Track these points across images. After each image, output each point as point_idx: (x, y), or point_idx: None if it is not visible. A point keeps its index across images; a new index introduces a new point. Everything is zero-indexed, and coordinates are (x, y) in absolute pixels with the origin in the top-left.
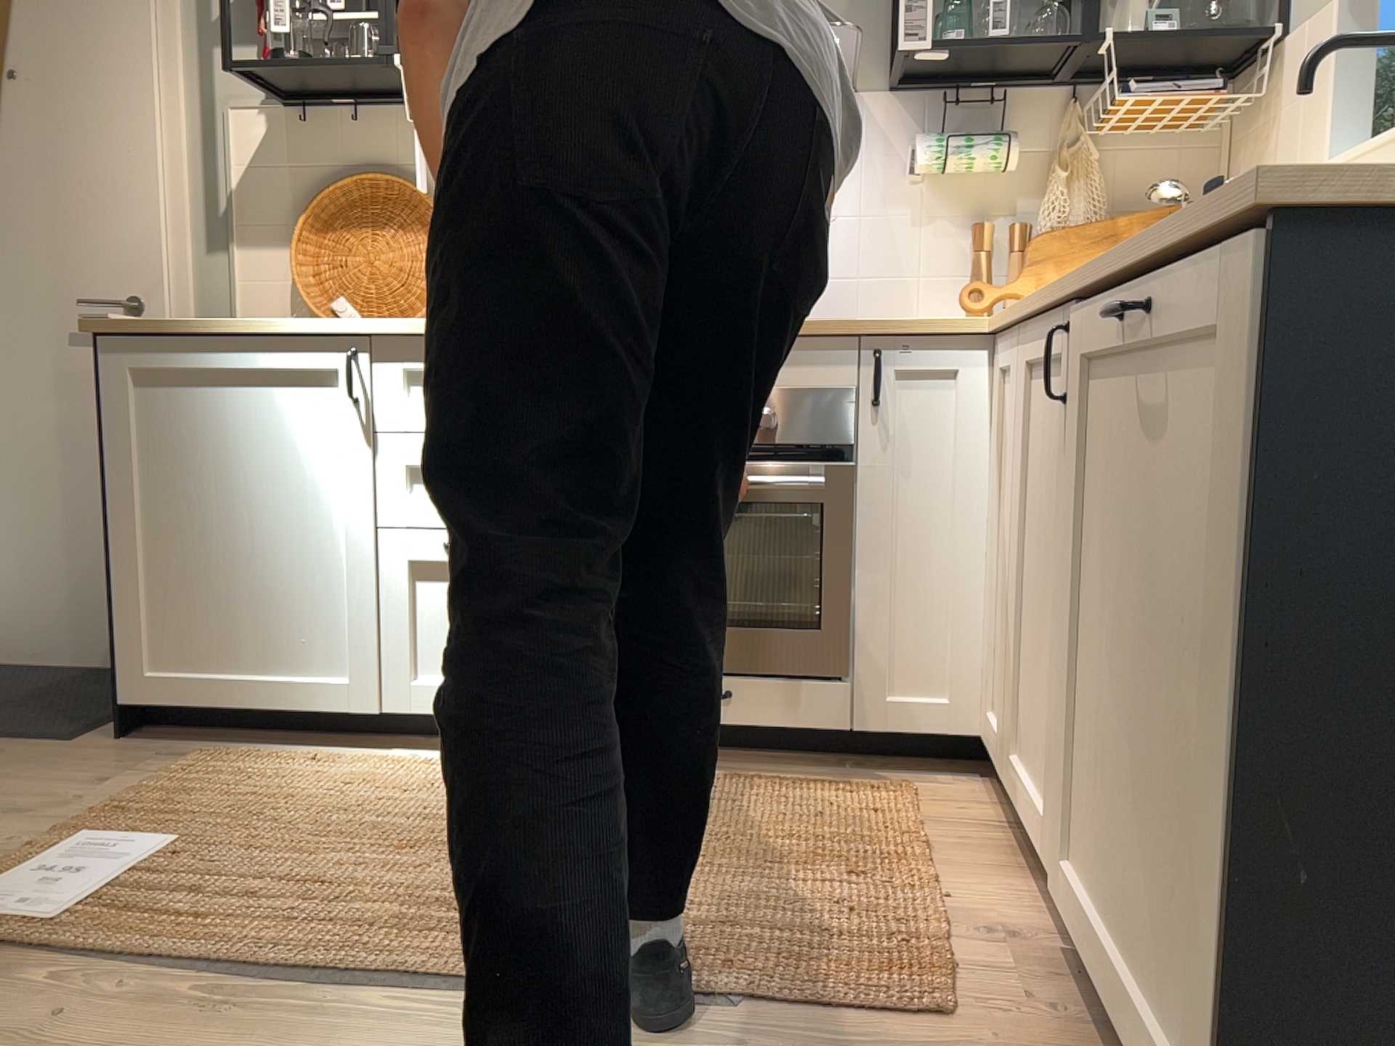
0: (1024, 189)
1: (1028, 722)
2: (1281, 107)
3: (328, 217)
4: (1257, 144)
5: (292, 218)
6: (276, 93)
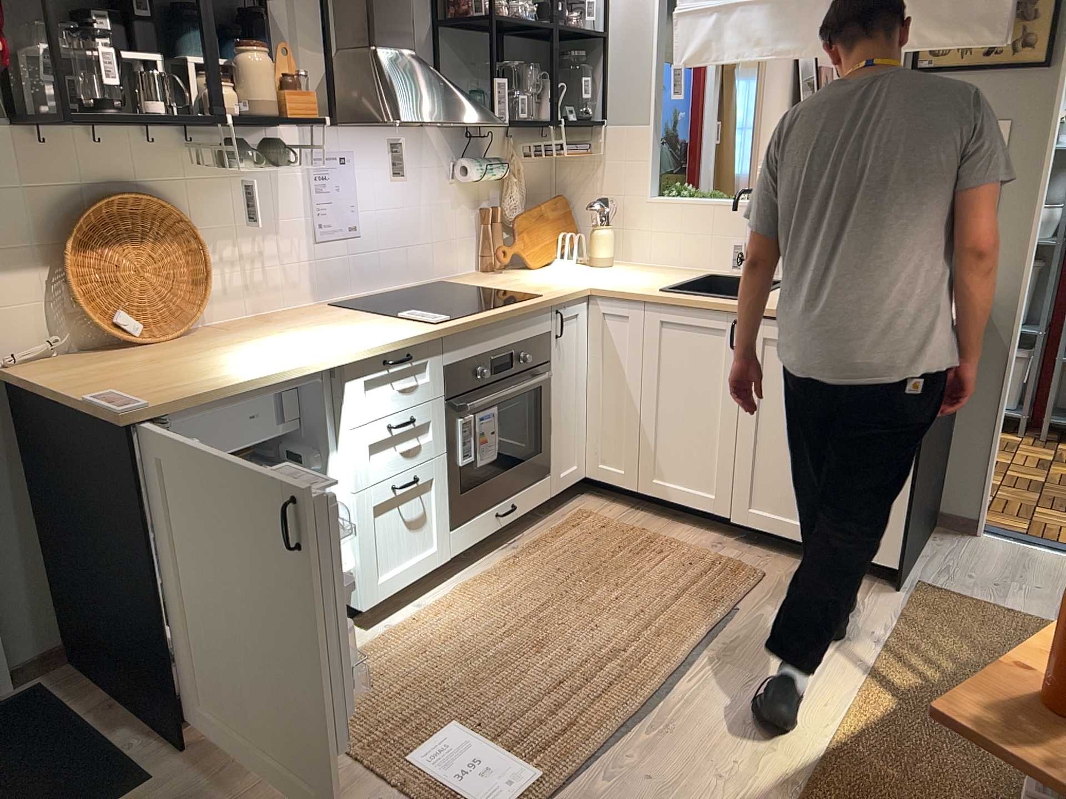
0: (494, 184)
1: (665, 465)
2: (609, 158)
3: (86, 236)
4: (589, 169)
5: (39, 239)
6: (24, 119)
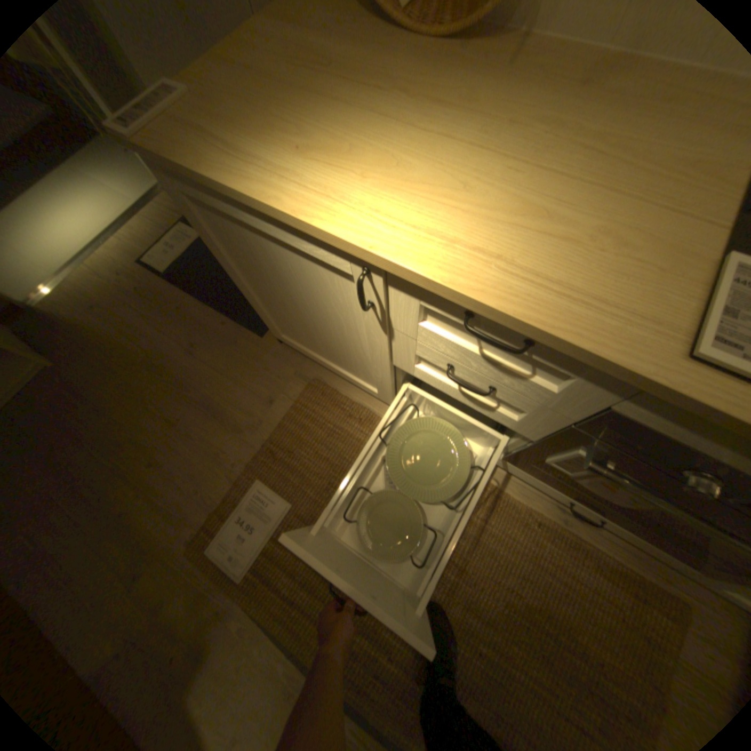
0: None
1: None
2: None
3: None
4: None
5: None
6: None
